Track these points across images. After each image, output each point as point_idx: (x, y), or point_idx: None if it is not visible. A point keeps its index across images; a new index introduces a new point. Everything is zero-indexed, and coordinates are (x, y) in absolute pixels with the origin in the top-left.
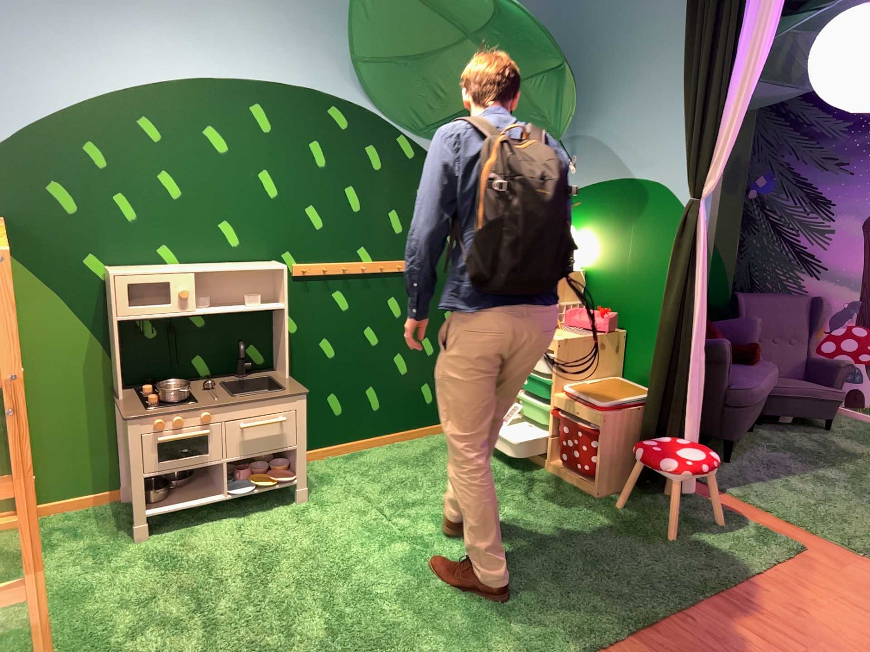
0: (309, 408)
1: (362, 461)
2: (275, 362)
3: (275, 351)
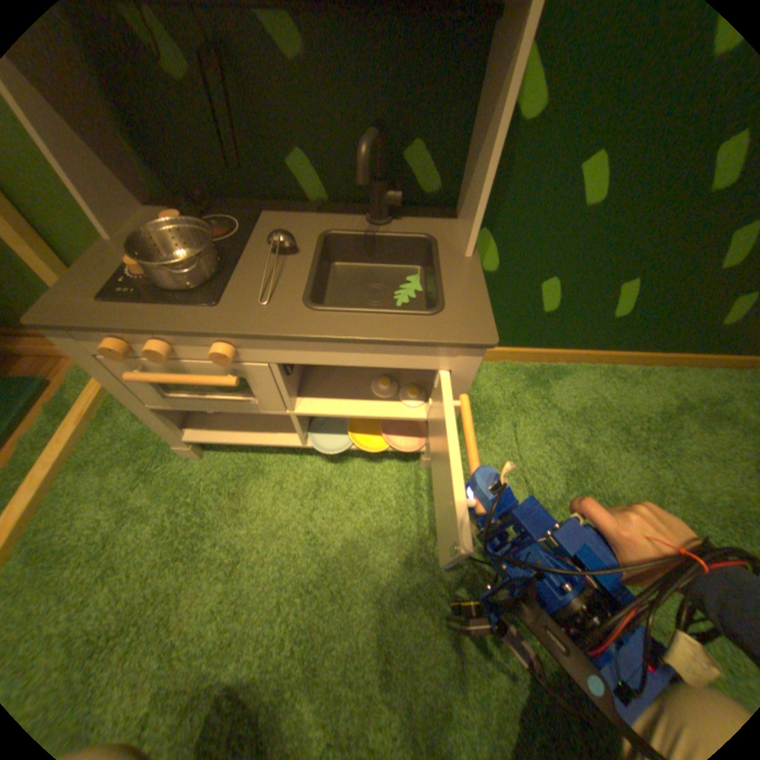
0: (502, 296)
1: (552, 397)
2: (461, 195)
3: (467, 168)
